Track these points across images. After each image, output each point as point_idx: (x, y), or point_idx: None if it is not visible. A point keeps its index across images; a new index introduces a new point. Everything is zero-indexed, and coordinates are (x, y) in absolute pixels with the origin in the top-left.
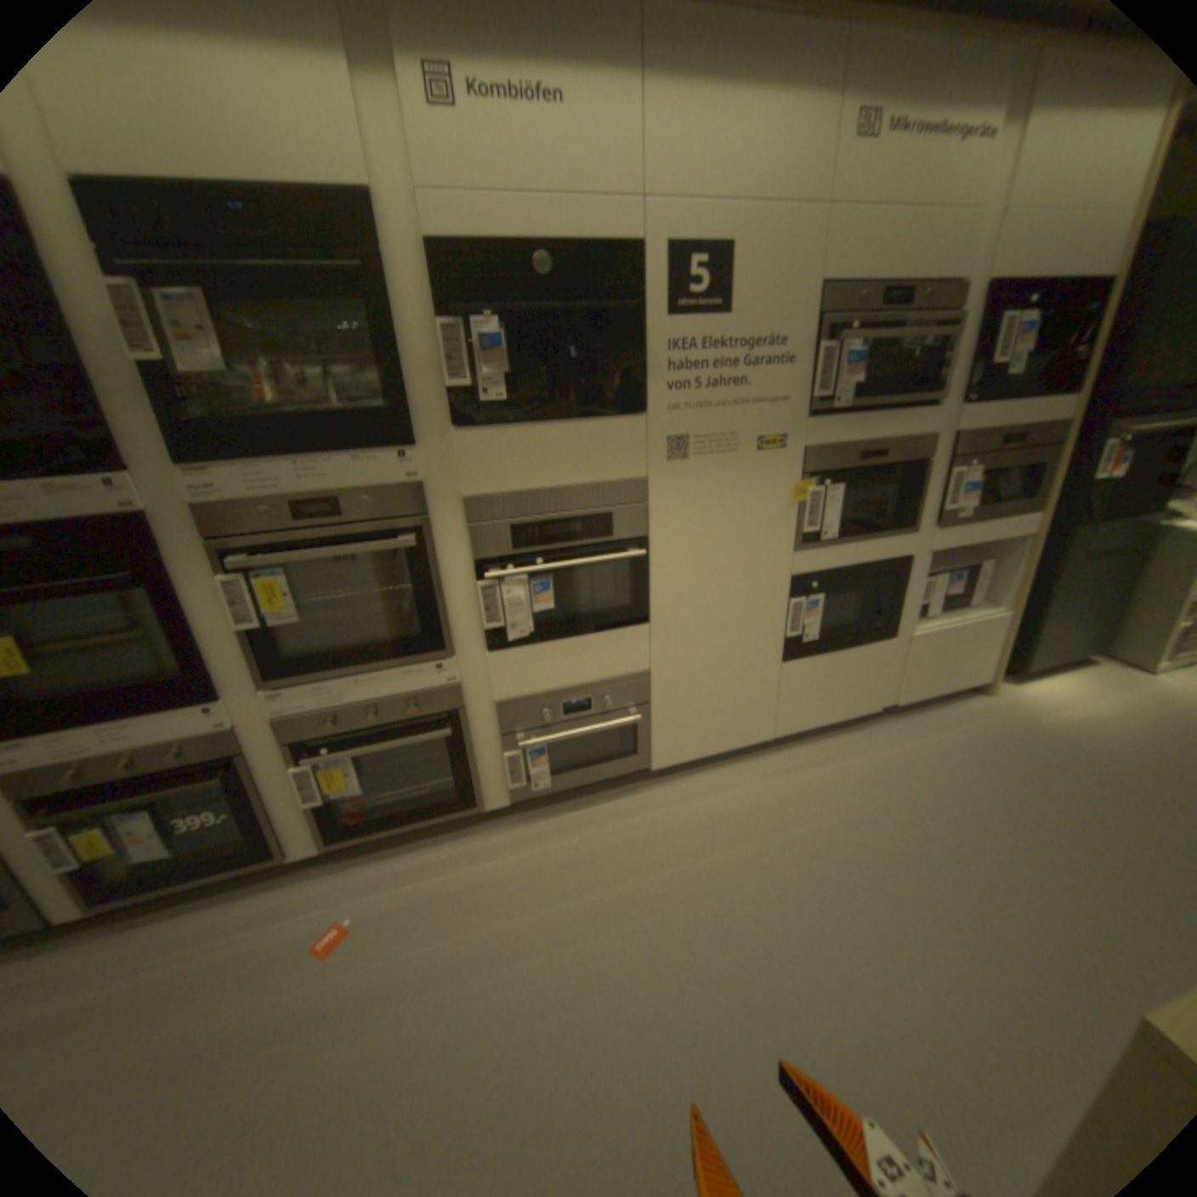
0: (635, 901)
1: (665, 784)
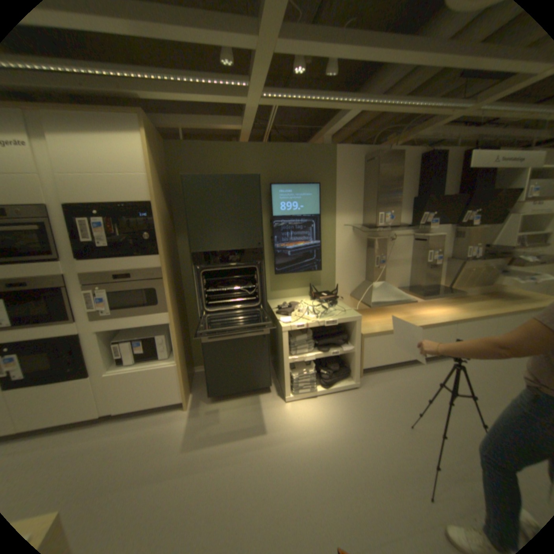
0: None
1: None
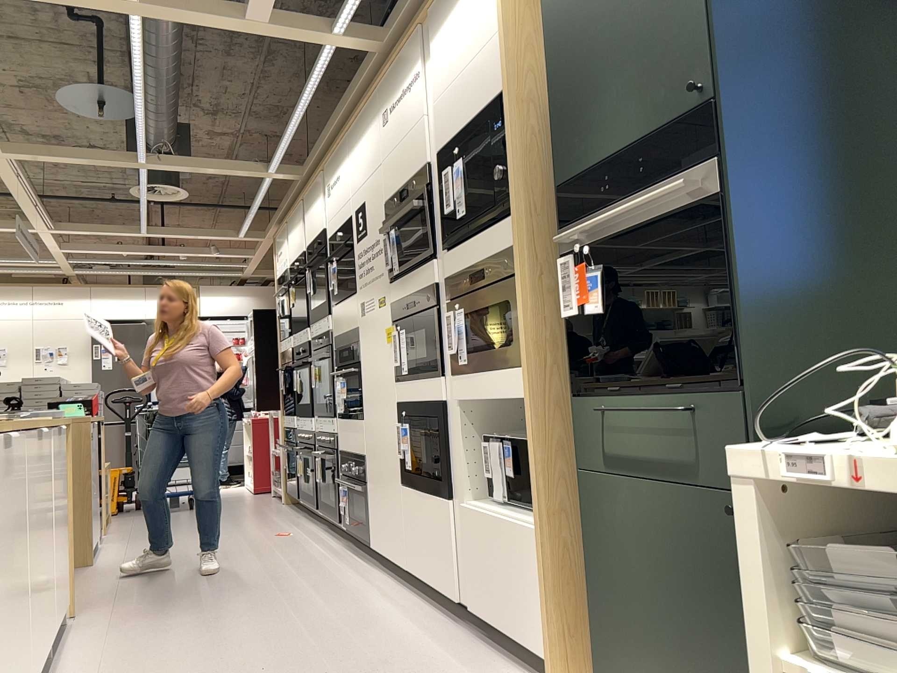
0: (279, 570)
1: (377, 568)
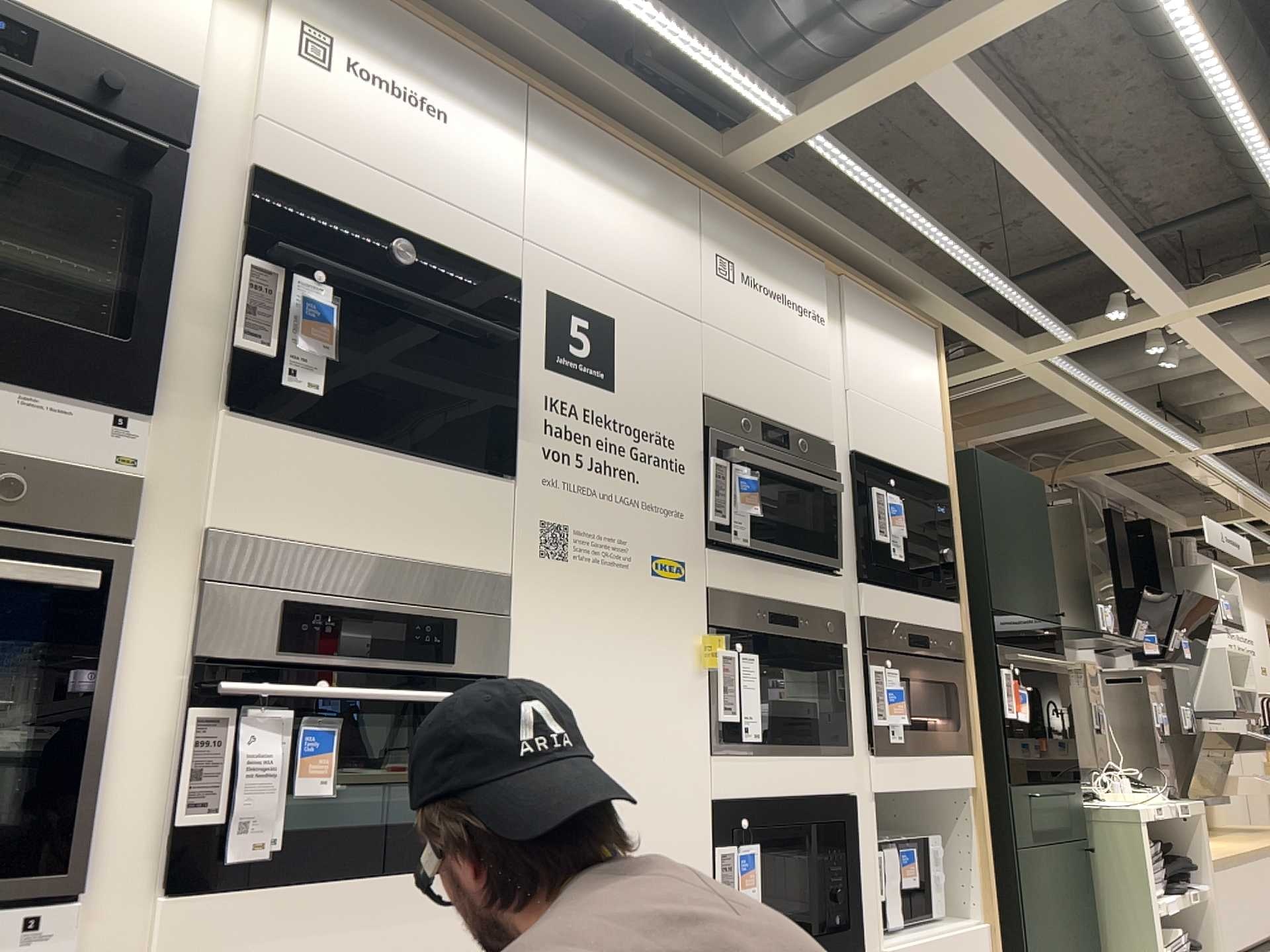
0: None
1: None
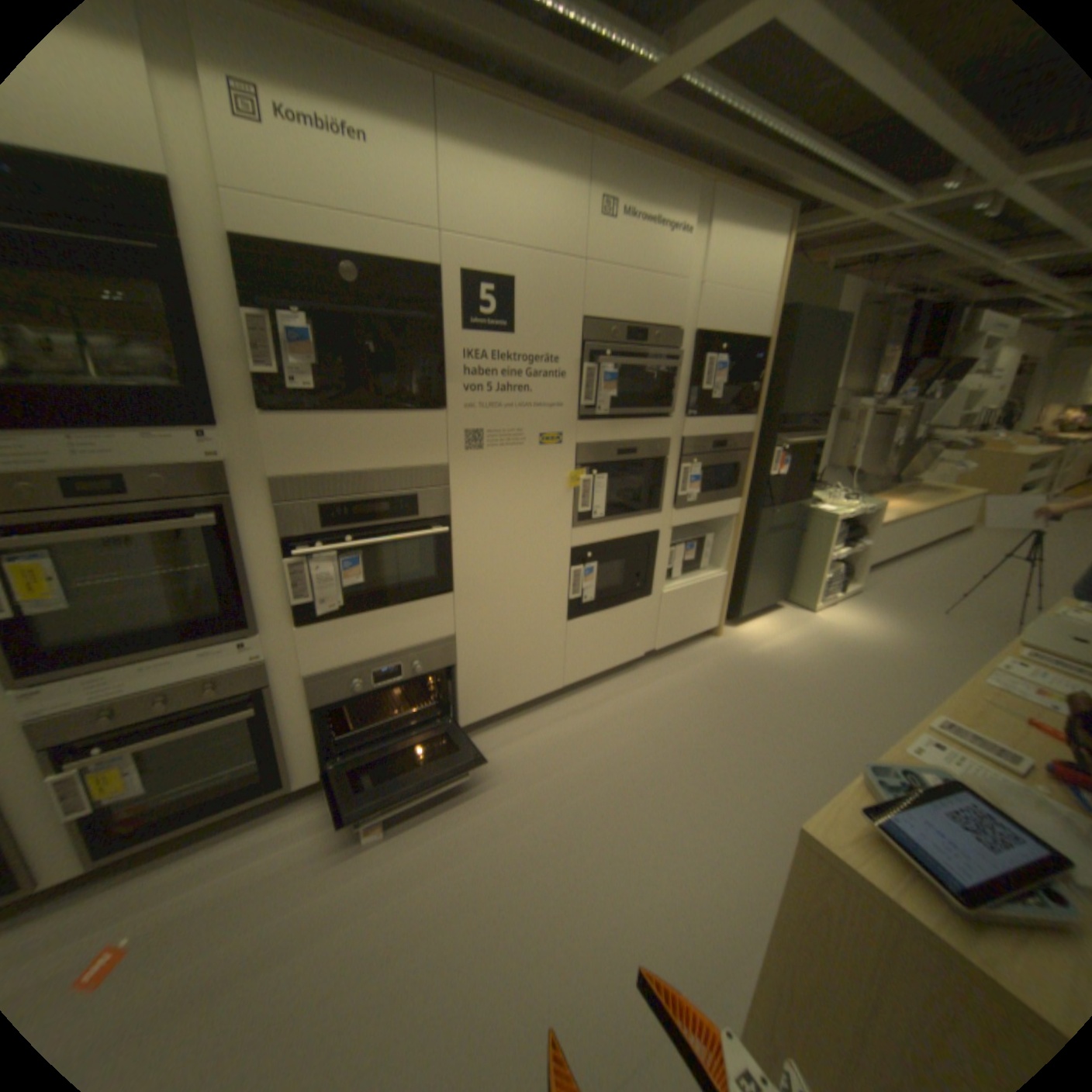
0: (448, 849)
1: (472, 738)
